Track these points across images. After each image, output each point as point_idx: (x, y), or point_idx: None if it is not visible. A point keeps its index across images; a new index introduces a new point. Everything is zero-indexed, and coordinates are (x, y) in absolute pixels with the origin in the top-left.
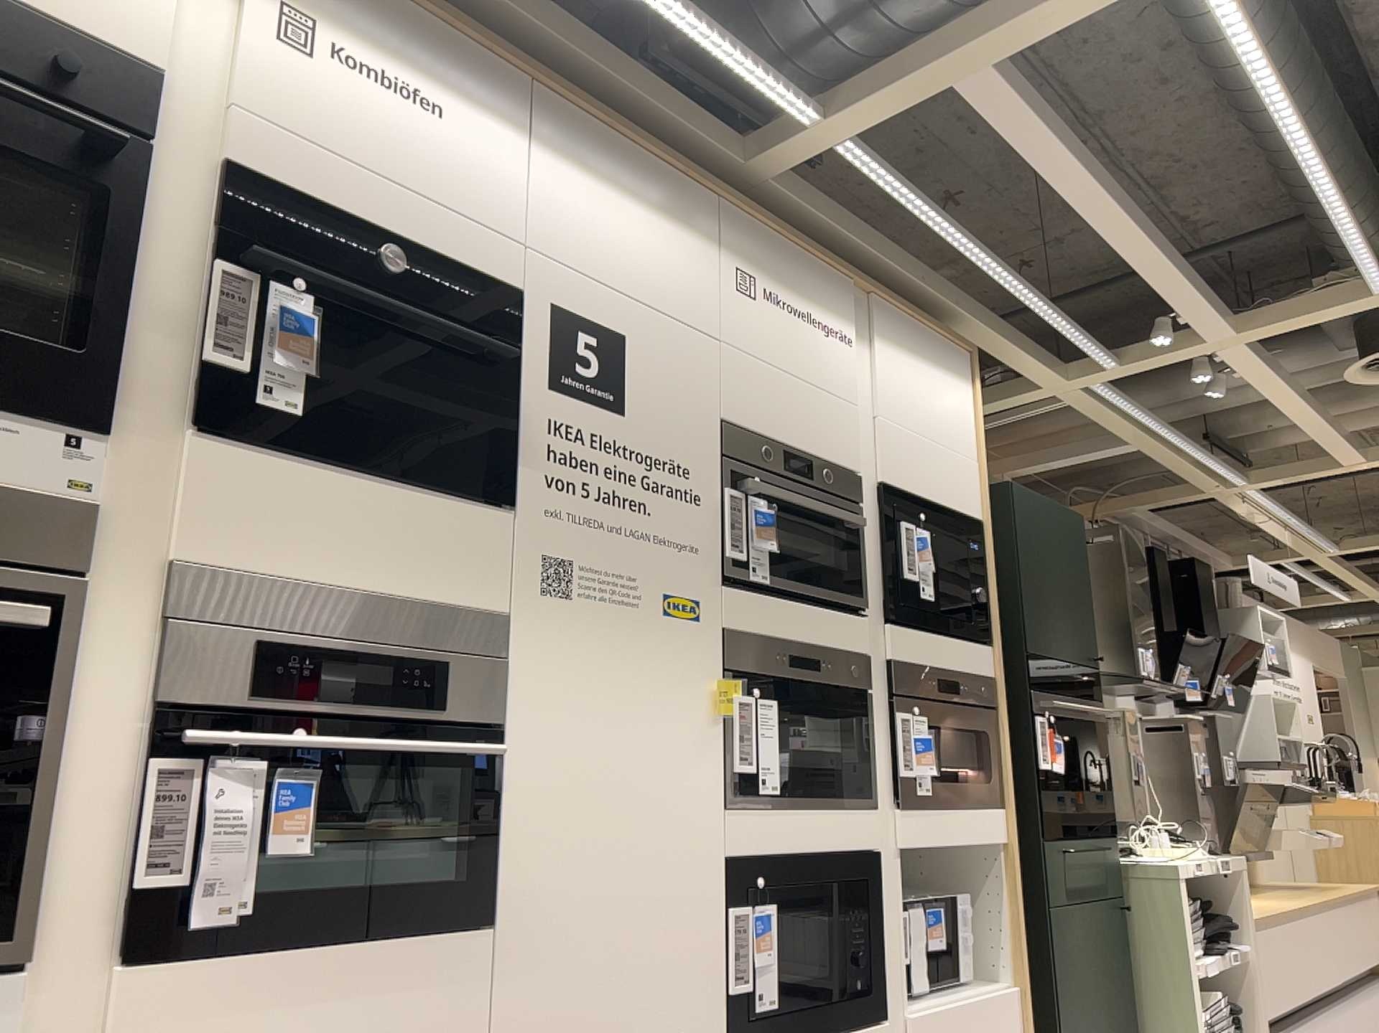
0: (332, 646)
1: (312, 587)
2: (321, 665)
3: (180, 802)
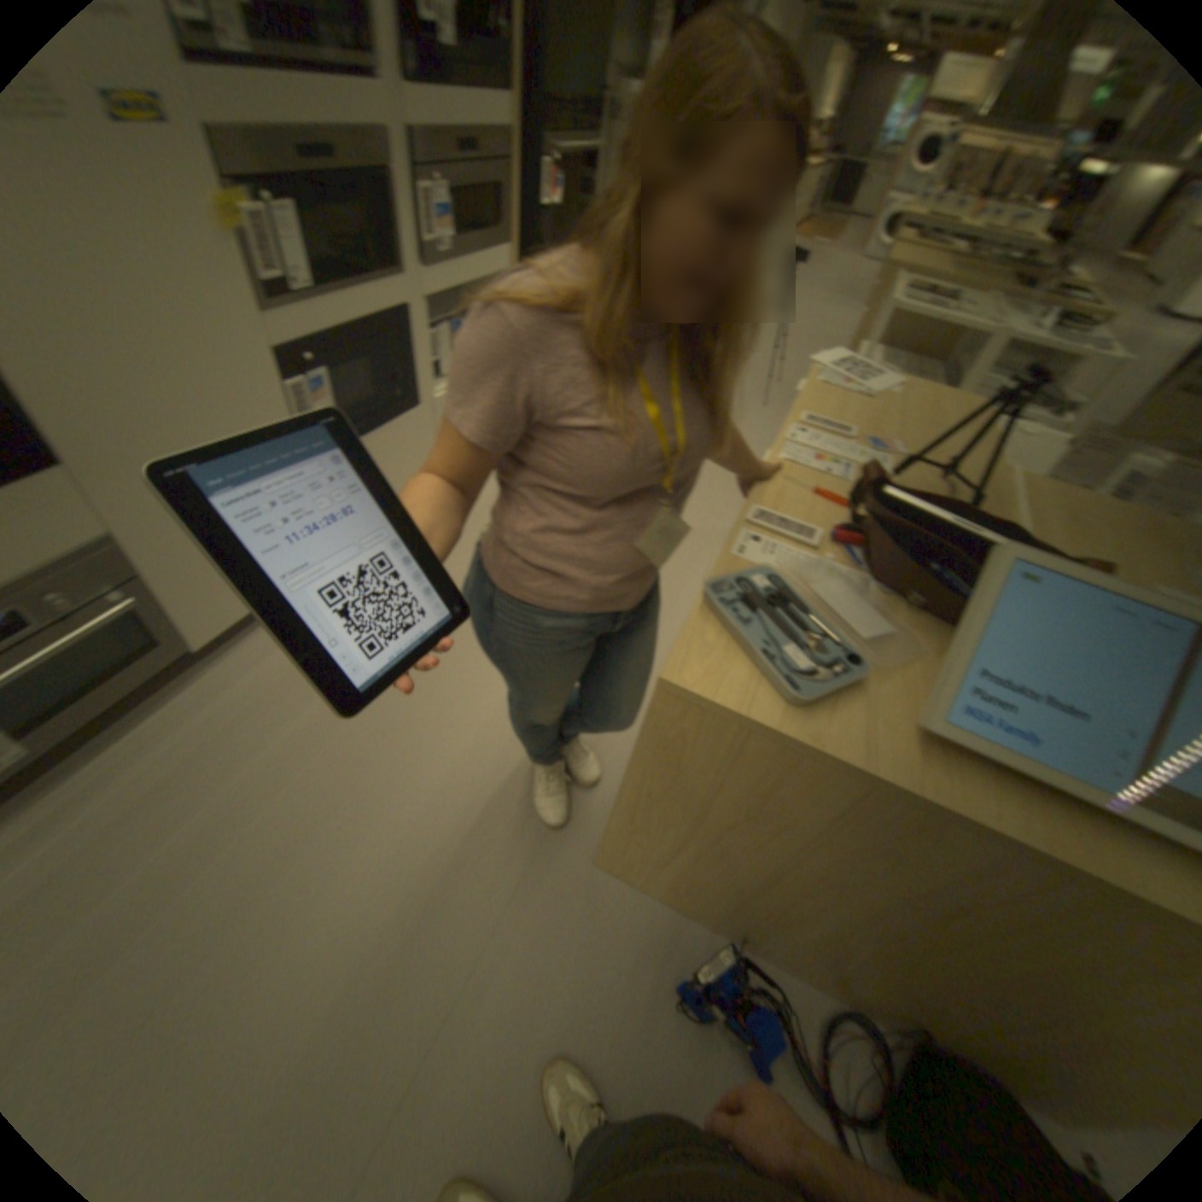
0: None
1: None
2: None
3: None
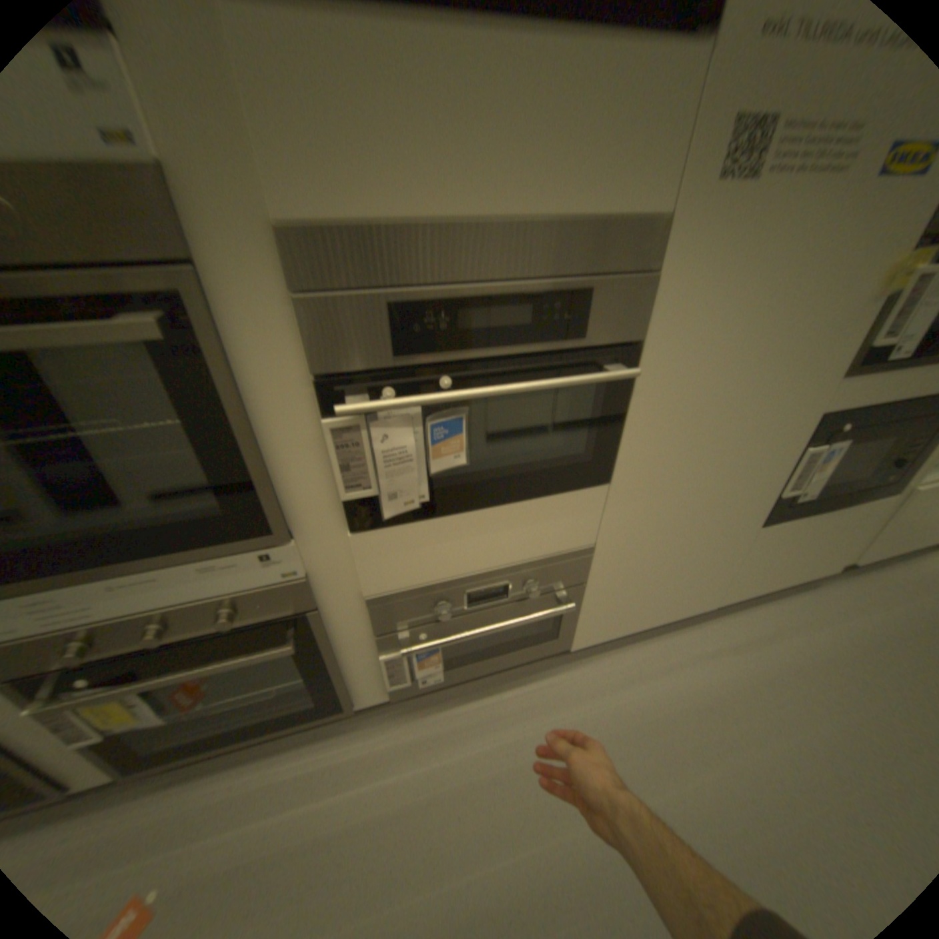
0: (472, 285)
1: (444, 219)
2: (460, 315)
3: (357, 447)
